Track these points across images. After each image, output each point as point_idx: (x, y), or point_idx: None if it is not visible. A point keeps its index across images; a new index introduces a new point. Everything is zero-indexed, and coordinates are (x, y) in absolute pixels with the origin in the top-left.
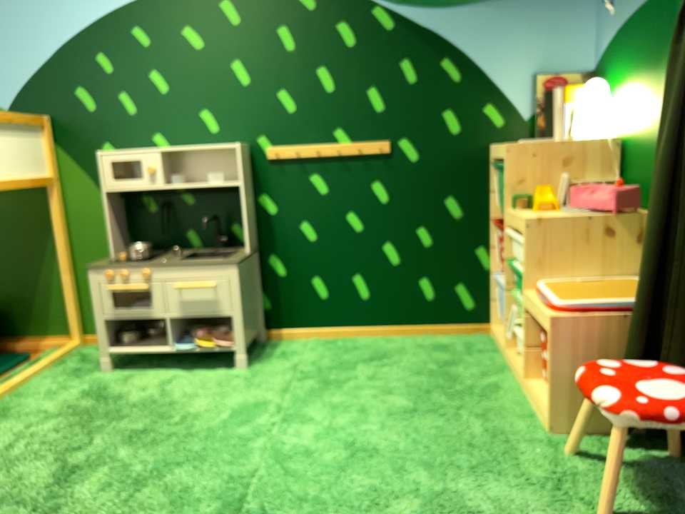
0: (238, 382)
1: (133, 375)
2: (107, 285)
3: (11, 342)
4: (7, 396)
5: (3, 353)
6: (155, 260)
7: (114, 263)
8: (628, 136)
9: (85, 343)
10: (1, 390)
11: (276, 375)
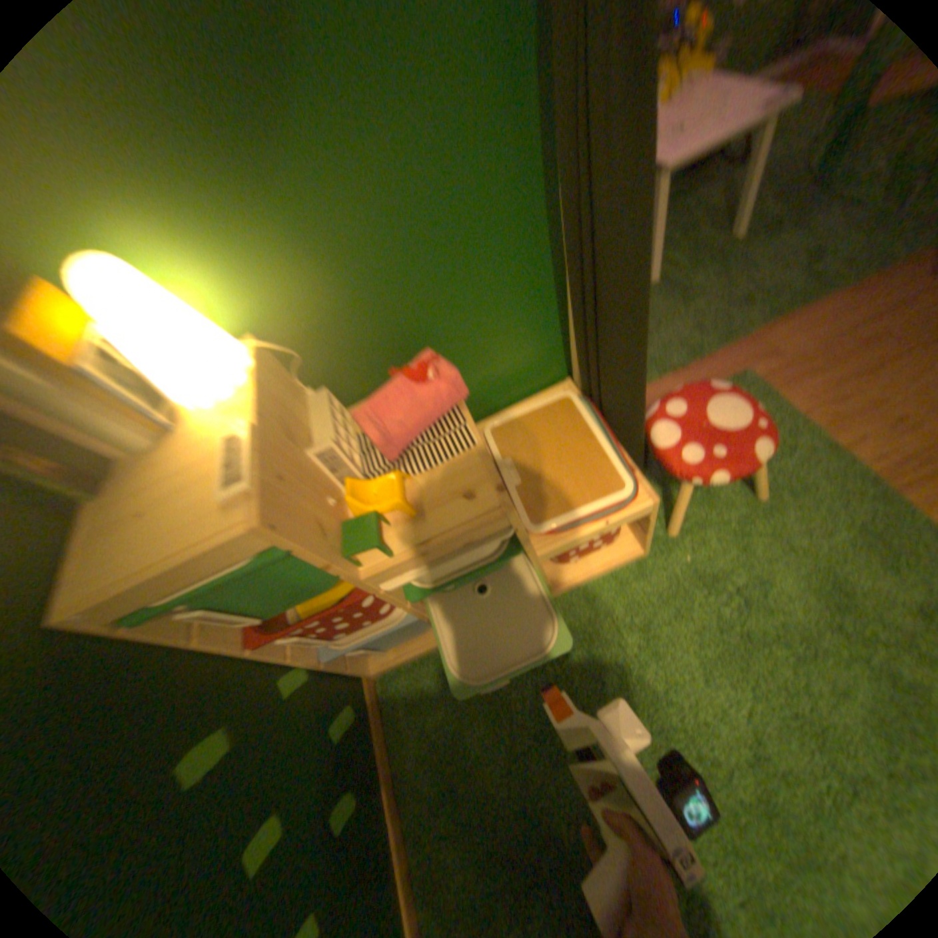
0: None
1: None
2: None
3: None
4: None
5: None
6: None
7: None
8: (270, 325)
9: None
10: None
11: None
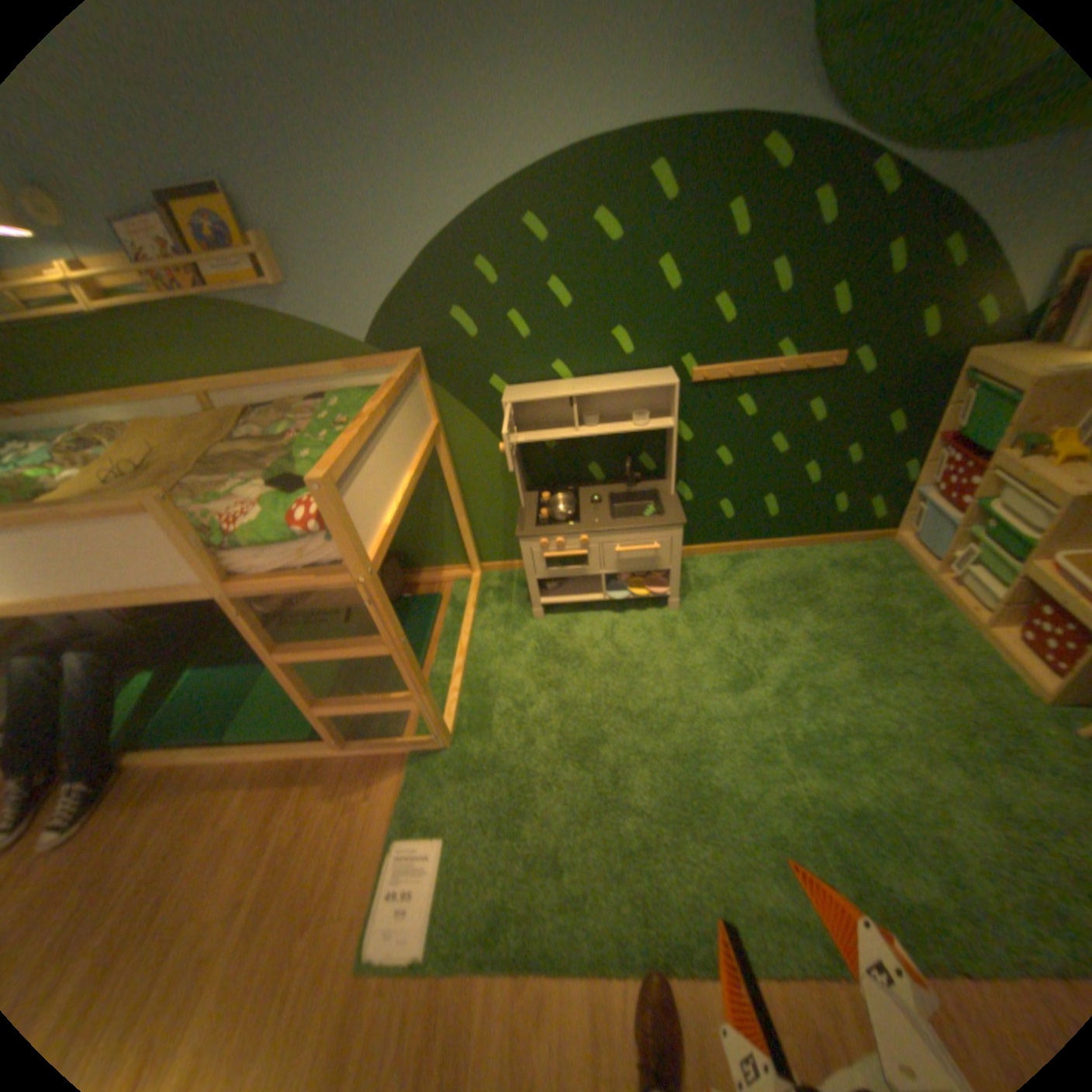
0: (681, 629)
1: (567, 621)
2: (541, 552)
3: (410, 575)
4: (468, 660)
5: (409, 587)
6: (583, 519)
7: (540, 525)
8: None
9: (483, 571)
10: (462, 656)
11: (711, 615)
